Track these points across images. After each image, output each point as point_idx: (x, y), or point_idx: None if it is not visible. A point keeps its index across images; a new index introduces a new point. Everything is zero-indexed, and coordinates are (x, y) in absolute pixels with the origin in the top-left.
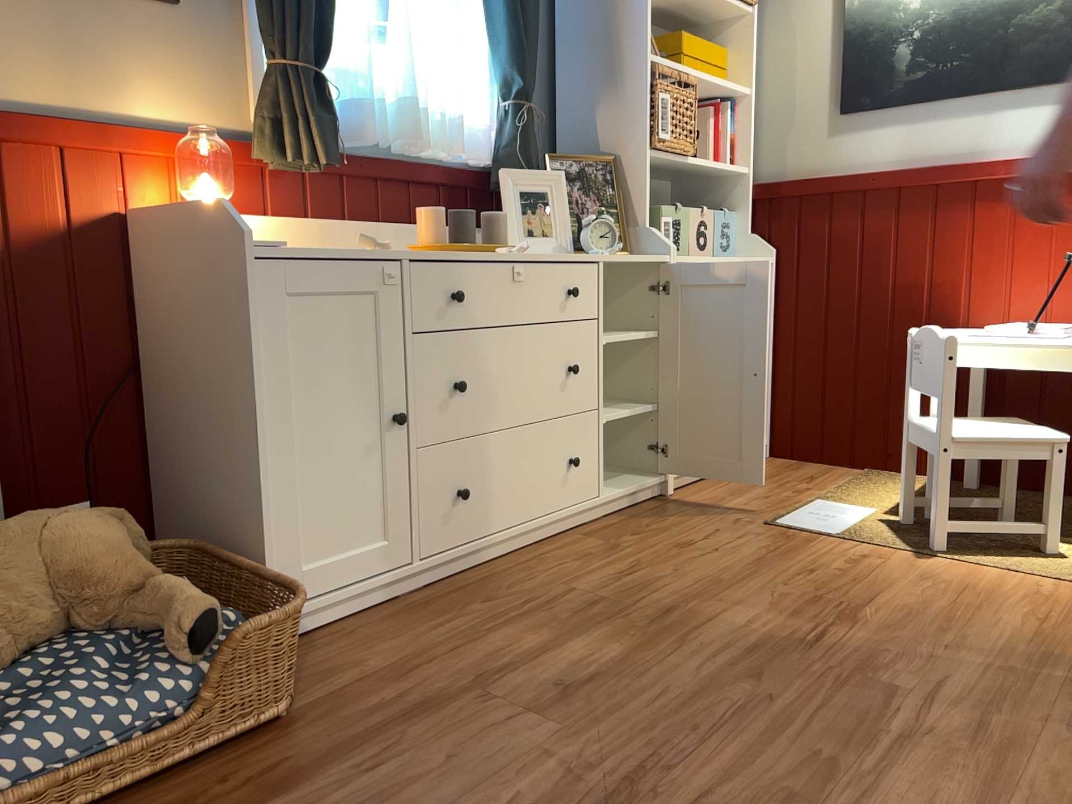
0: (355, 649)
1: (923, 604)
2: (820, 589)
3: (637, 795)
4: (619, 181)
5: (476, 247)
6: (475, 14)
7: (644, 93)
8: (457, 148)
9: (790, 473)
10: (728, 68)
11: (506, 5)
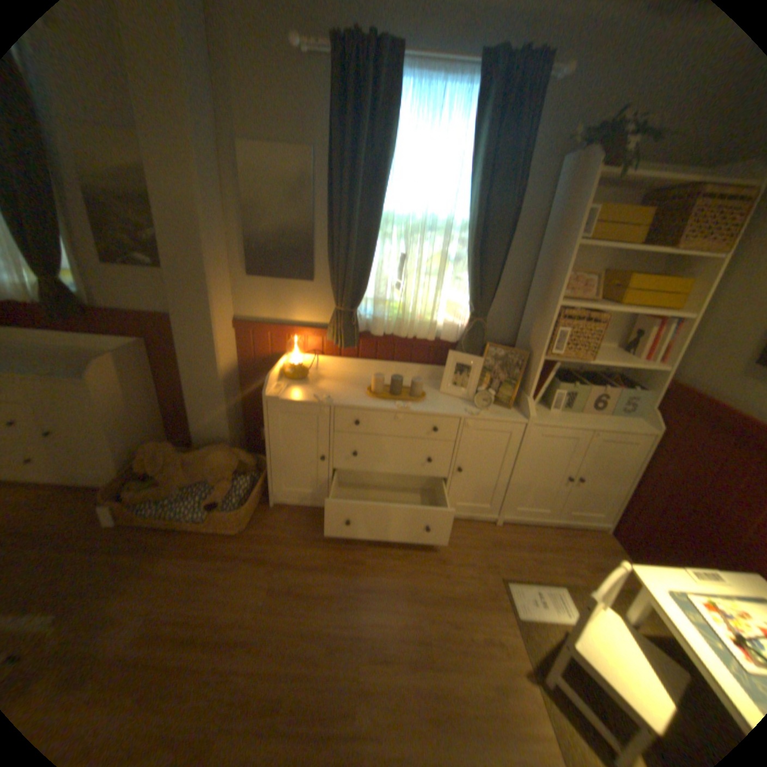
0: (283, 524)
1: (461, 704)
2: (438, 643)
3: (230, 653)
4: (529, 366)
5: (389, 399)
6: (462, 270)
7: (550, 326)
8: (428, 339)
9: (597, 559)
10: (690, 295)
11: (471, 271)
